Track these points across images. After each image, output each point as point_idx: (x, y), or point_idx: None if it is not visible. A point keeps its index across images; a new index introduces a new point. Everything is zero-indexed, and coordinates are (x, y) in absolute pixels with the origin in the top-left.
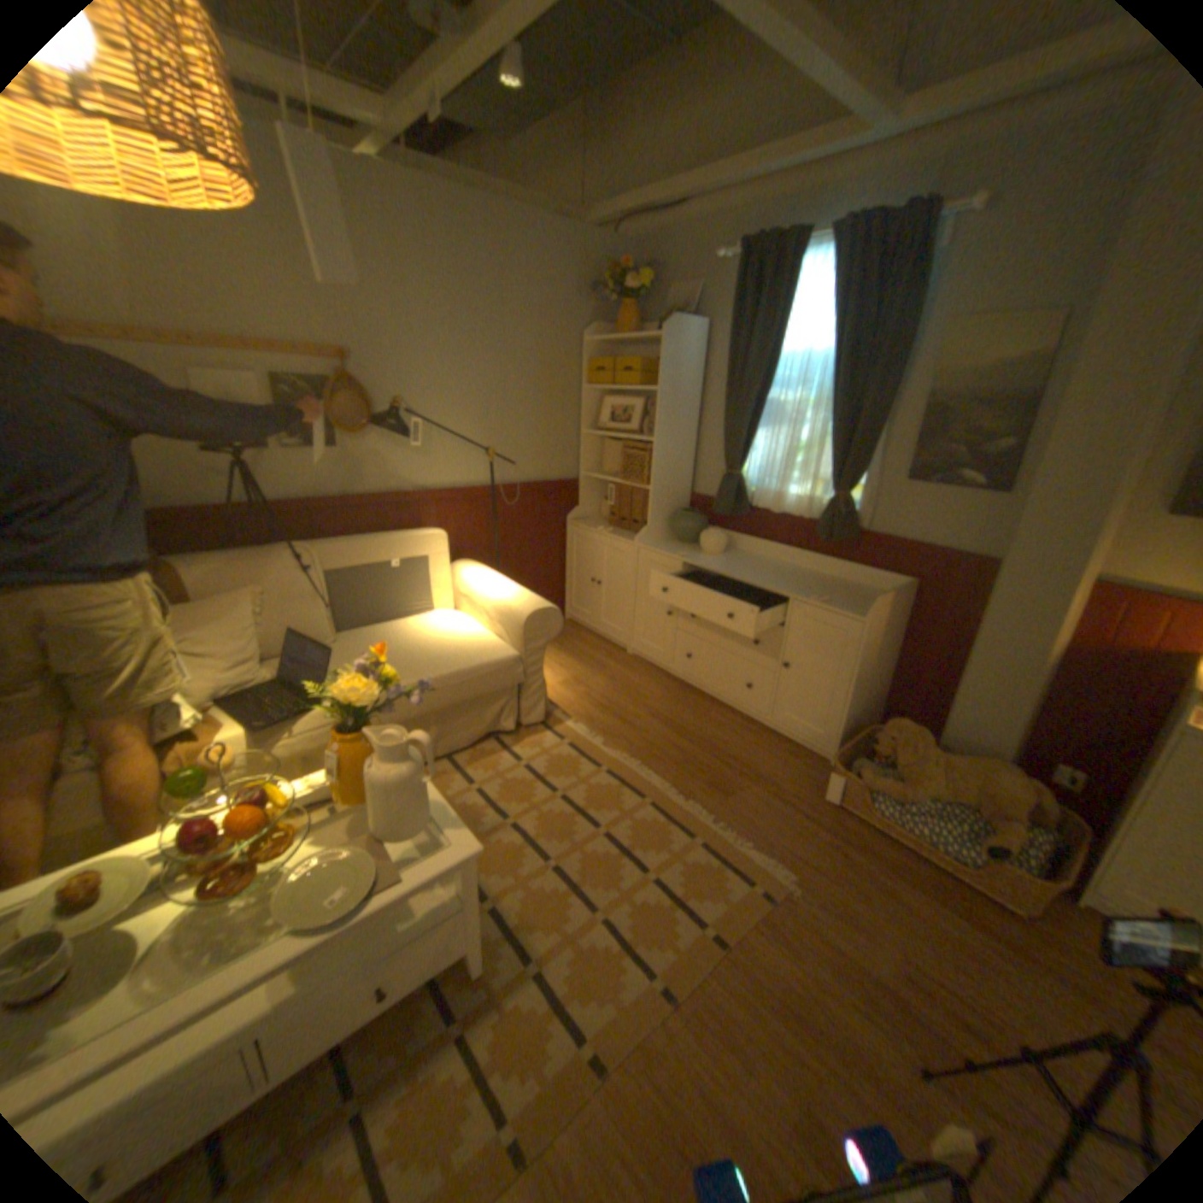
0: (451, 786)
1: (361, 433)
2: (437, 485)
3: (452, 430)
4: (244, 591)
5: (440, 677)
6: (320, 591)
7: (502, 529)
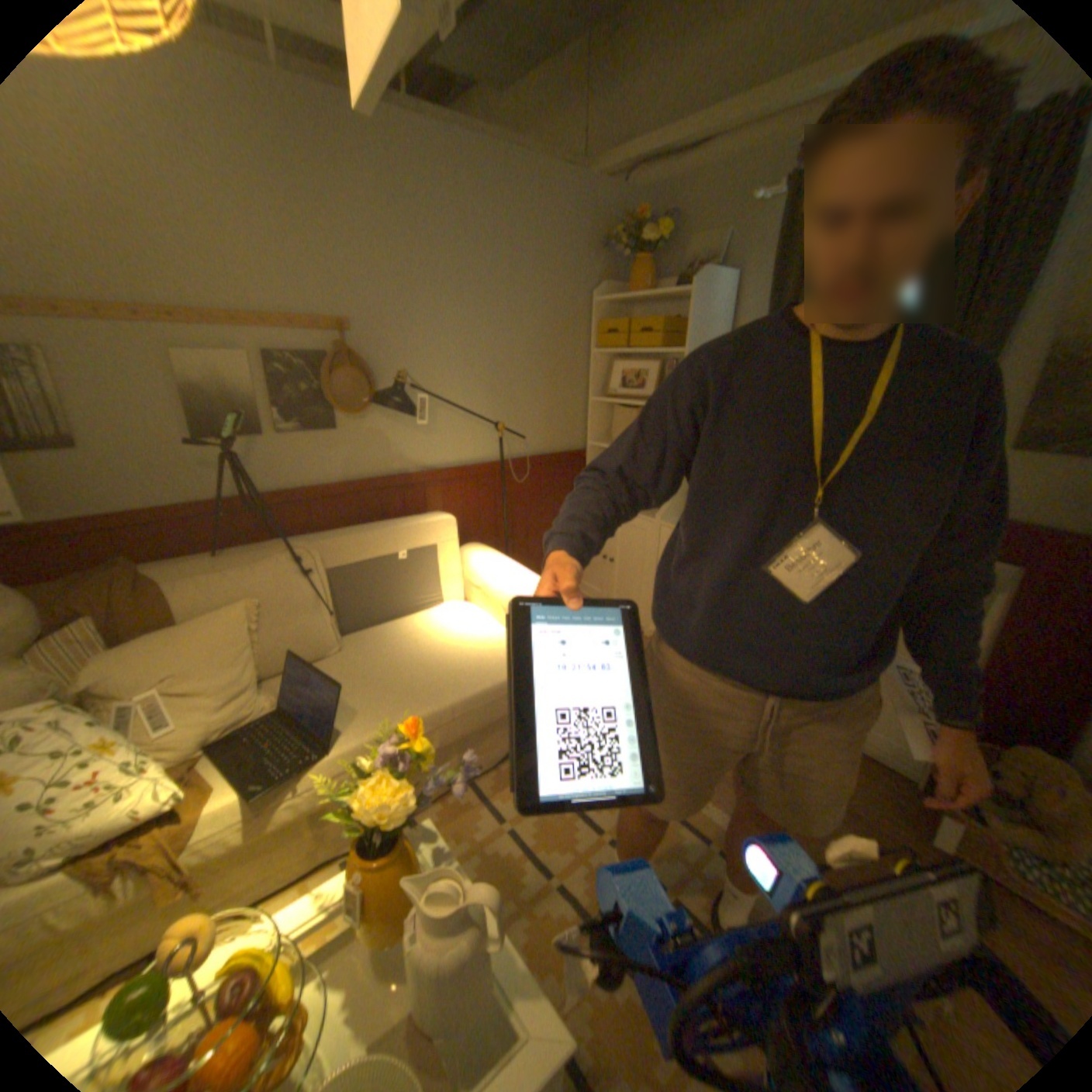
0: (479, 826)
1: (362, 412)
2: (443, 463)
3: (458, 403)
4: (237, 606)
5: (464, 701)
6: (323, 597)
7: (509, 506)
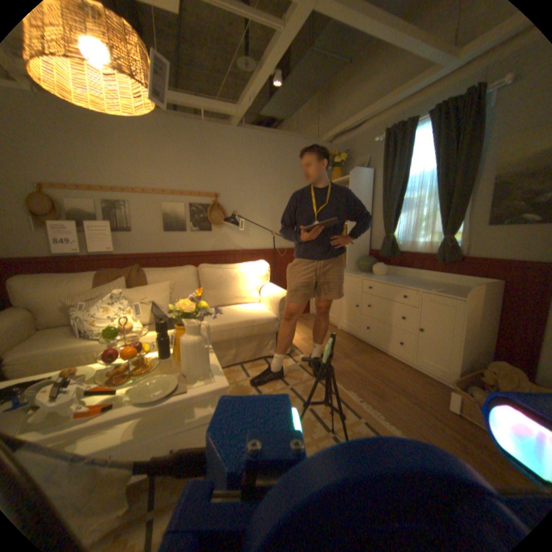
0: (239, 377)
1: (221, 226)
2: (251, 247)
3: (258, 224)
4: (166, 282)
5: (237, 322)
6: (196, 285)
7: (279, 268)
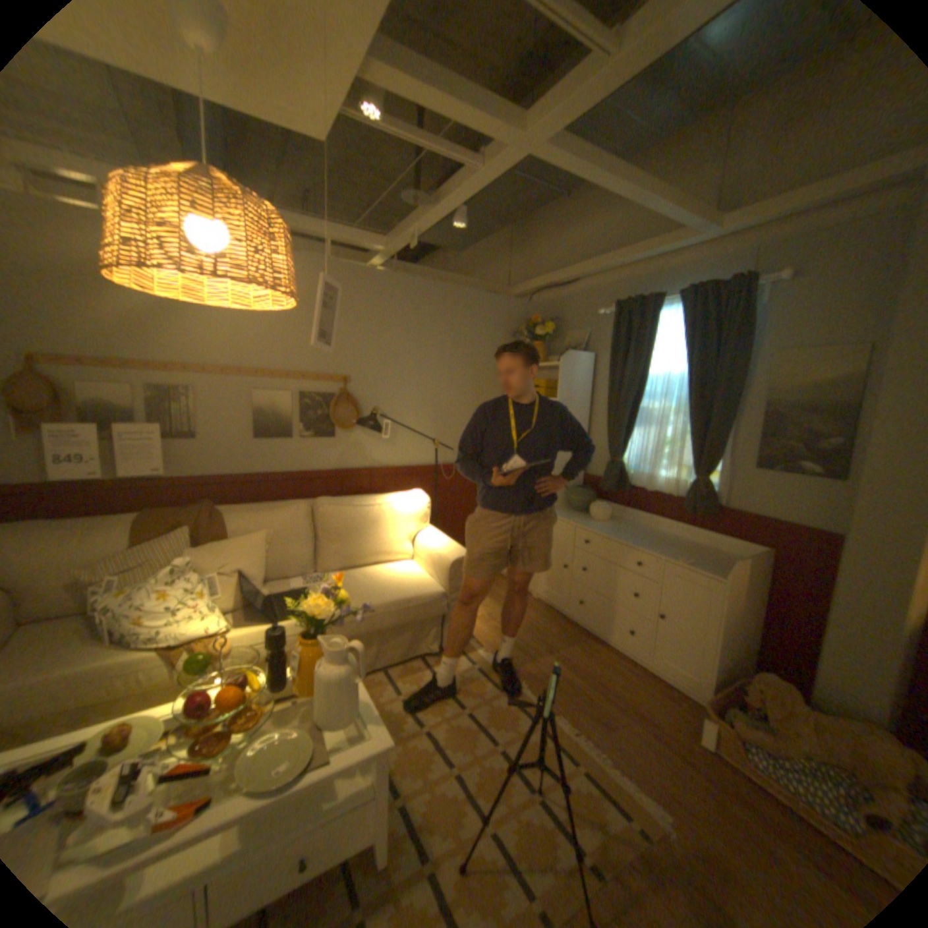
0: (384, 696)
1: (350, 430)
2: (398, 464)
3: (411, 427)
4: (261, 533)
5: (383, 605)
6: (310, 536)
7: (441, 496)
